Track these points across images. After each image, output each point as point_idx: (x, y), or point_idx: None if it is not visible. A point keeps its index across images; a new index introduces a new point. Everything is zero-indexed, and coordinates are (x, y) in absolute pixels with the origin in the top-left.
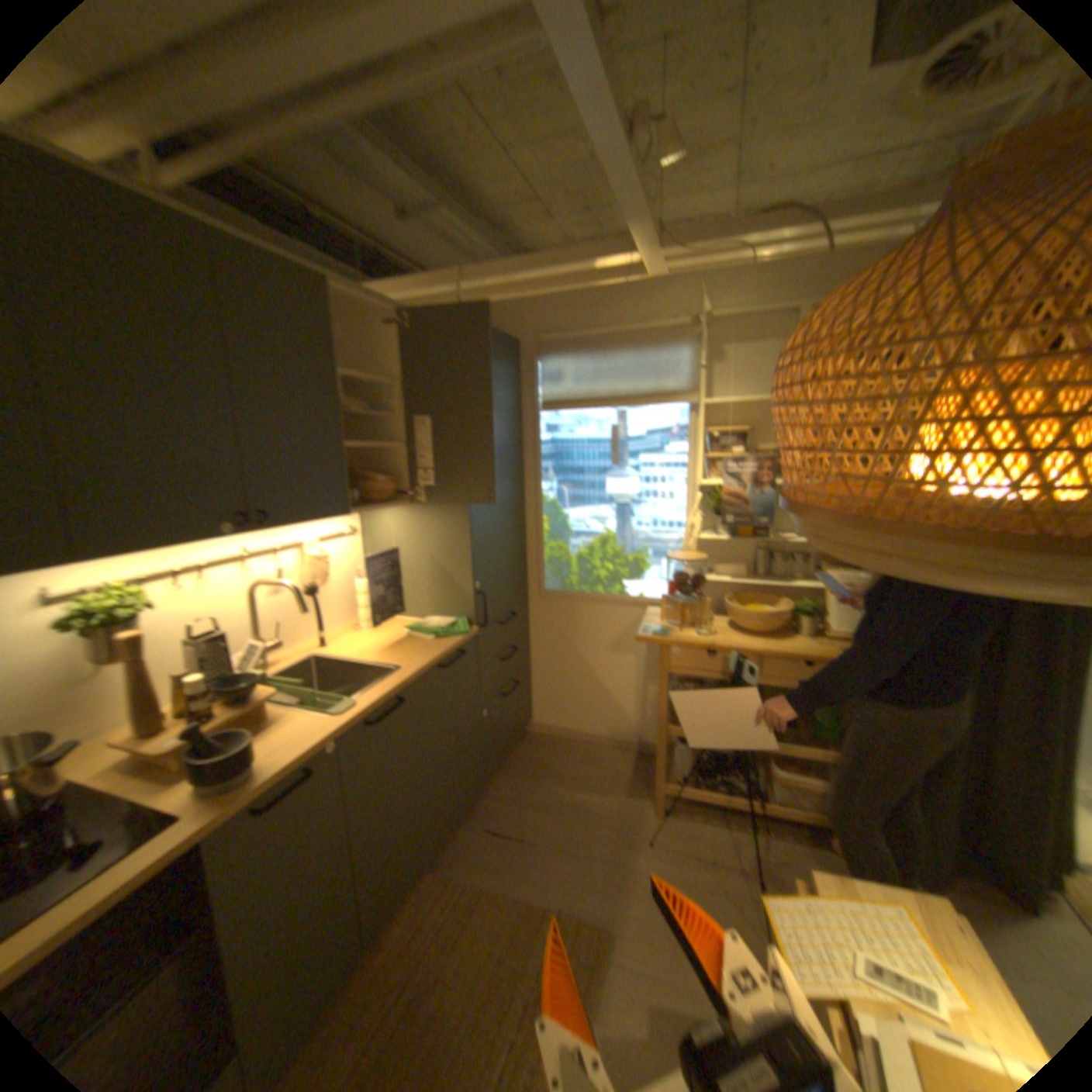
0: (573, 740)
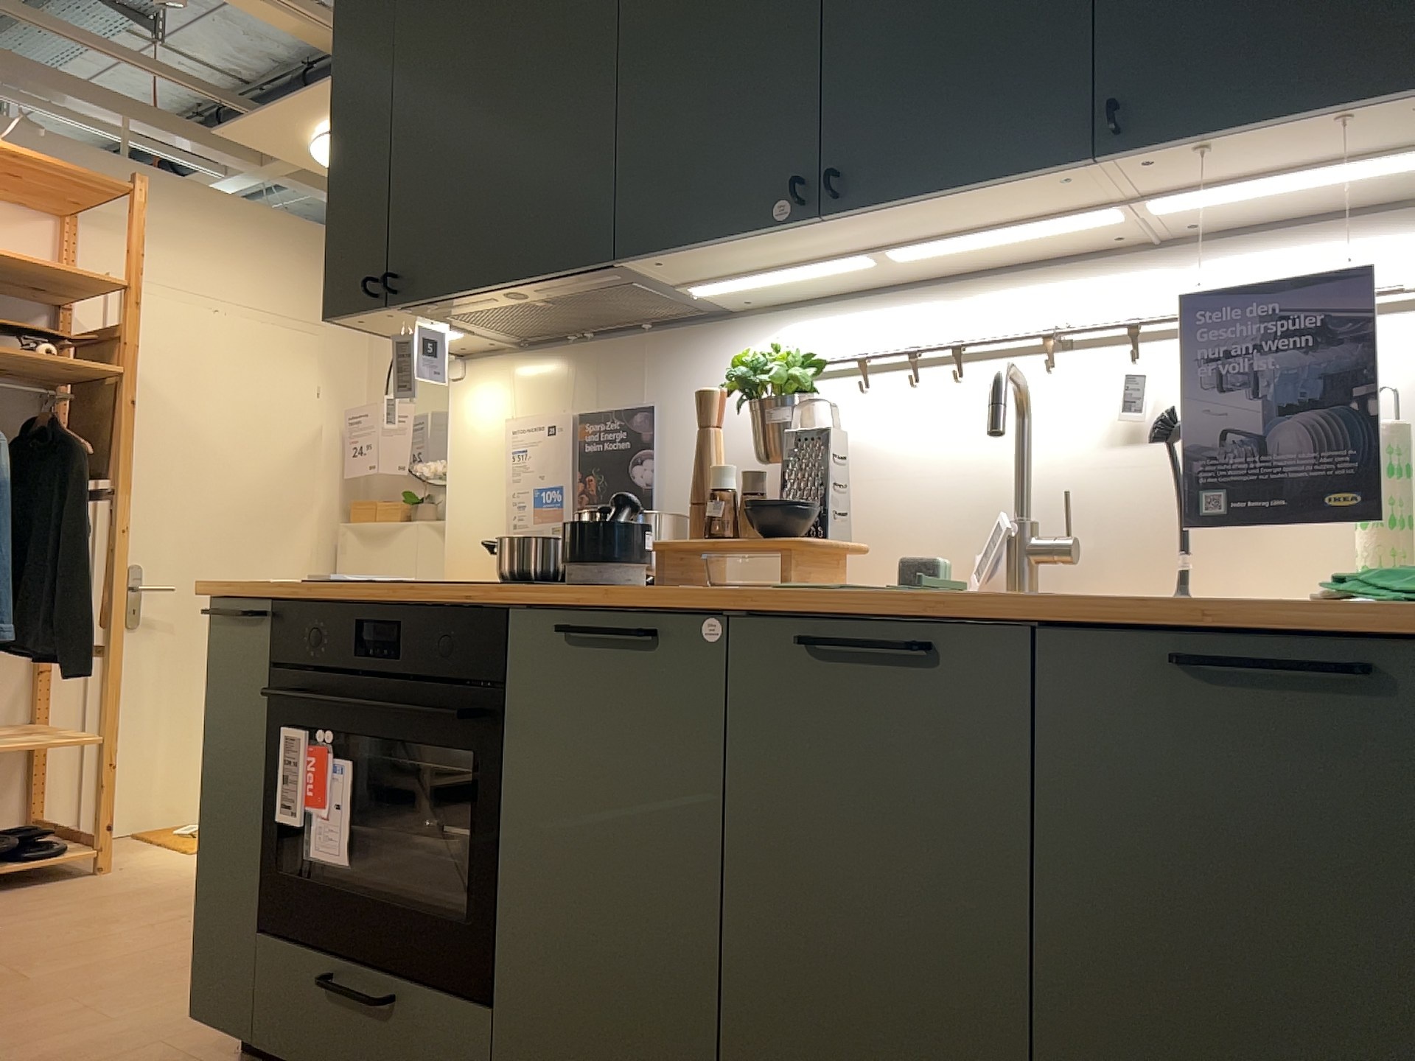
0: None
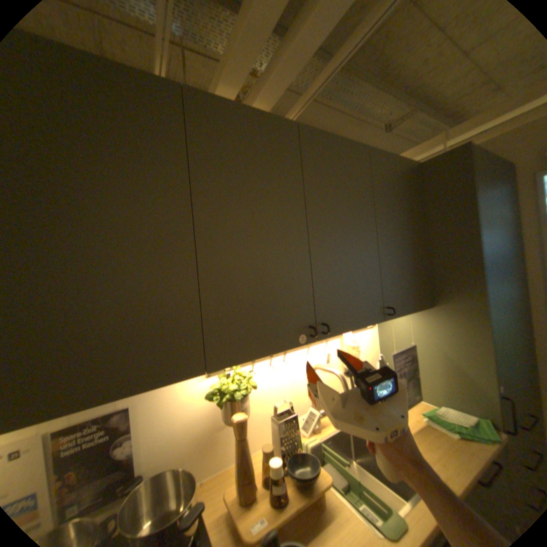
0: None
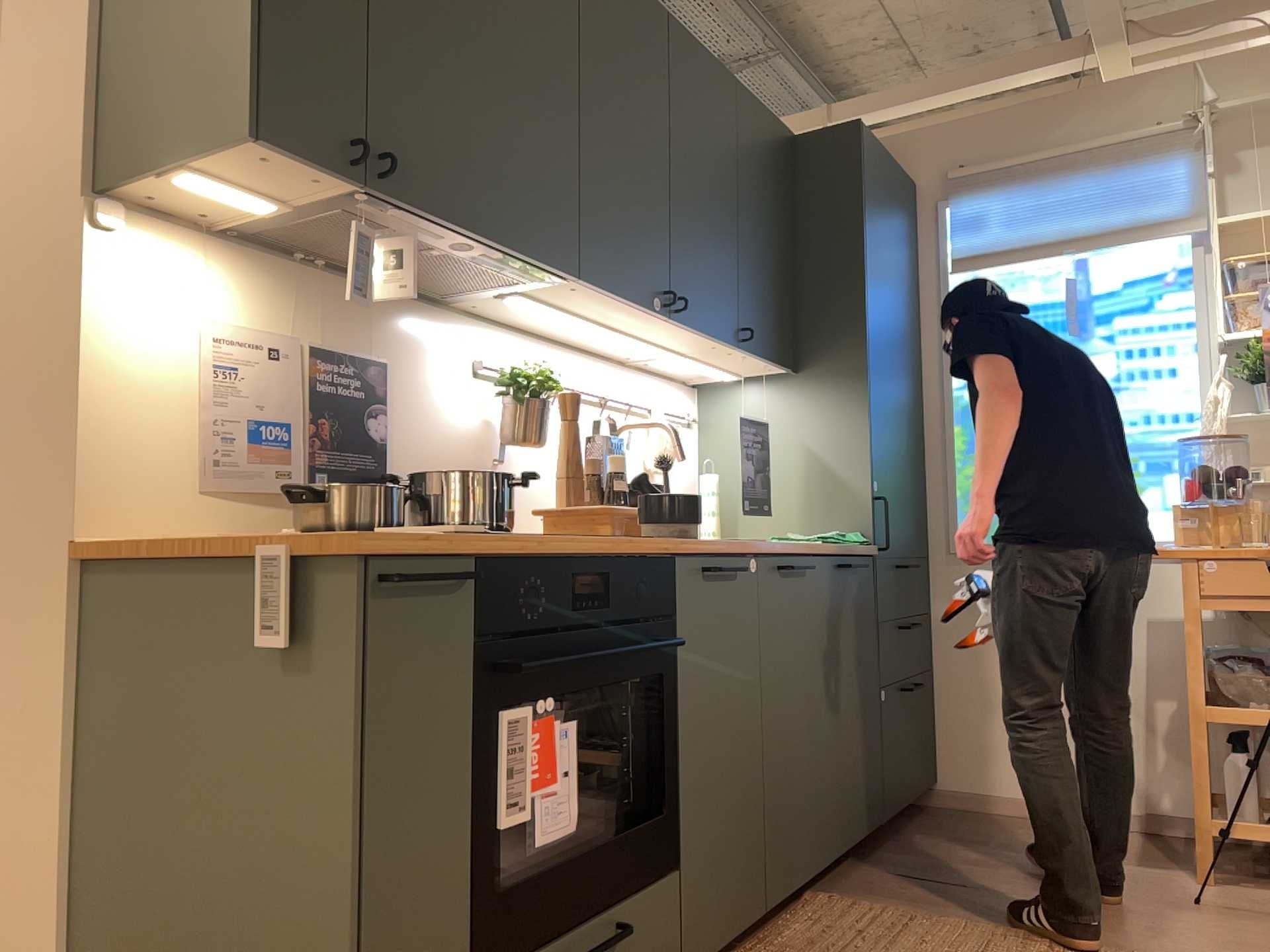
0: (1016, 812)
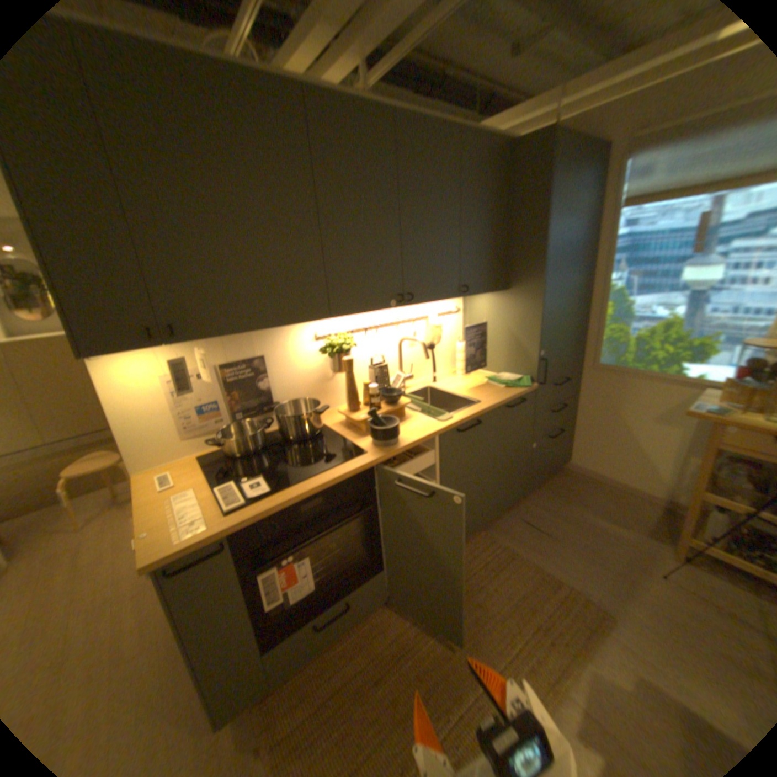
0: (604, 483)
